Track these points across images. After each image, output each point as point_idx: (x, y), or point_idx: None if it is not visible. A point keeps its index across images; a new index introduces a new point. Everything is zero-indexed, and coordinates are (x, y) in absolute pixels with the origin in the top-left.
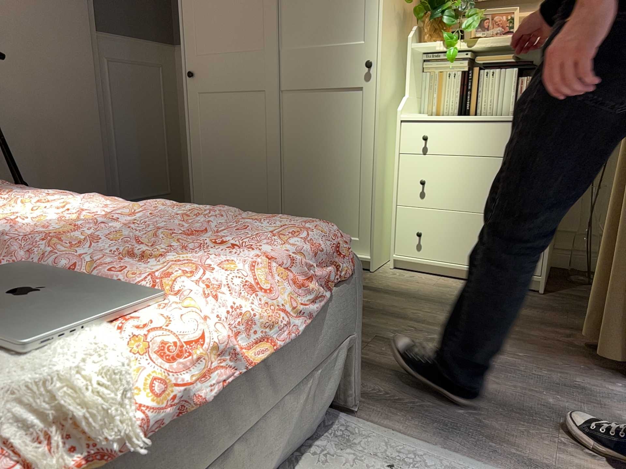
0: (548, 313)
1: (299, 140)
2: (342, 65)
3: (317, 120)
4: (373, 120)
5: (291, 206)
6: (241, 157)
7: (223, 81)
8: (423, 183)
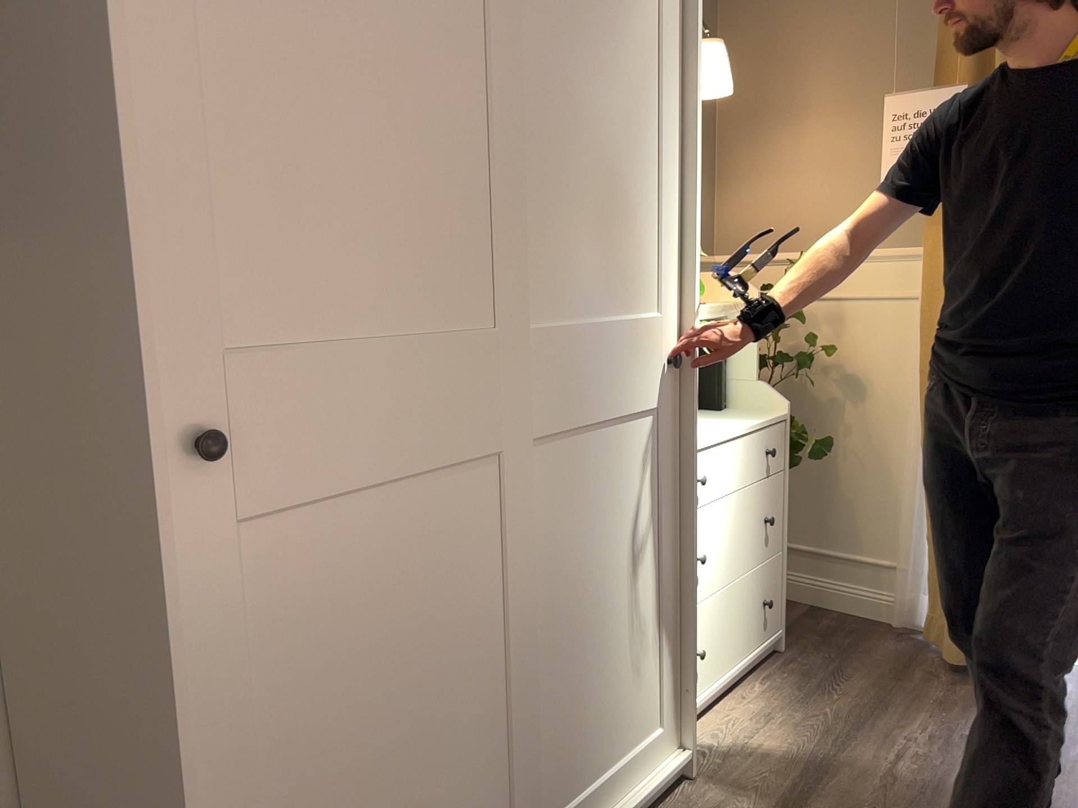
0: (851, 666)
1: (562, 564)
2: (636, 362)
3: (595, 498)
4: (677, 471)
5: (548, 756)
6: (431, 697)
7: (366, 441)
8: (706, 561)
